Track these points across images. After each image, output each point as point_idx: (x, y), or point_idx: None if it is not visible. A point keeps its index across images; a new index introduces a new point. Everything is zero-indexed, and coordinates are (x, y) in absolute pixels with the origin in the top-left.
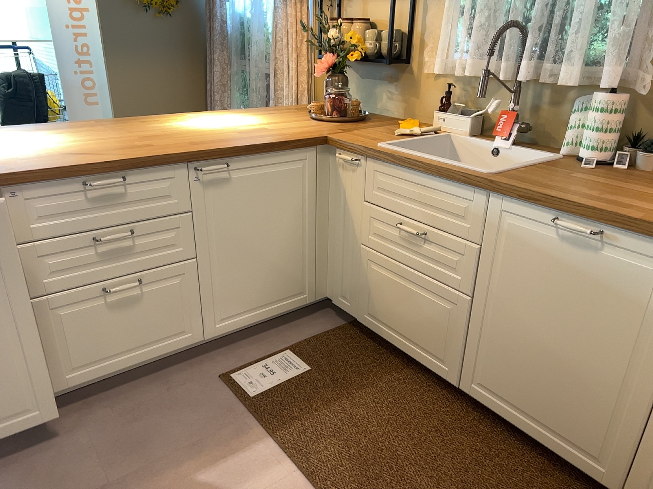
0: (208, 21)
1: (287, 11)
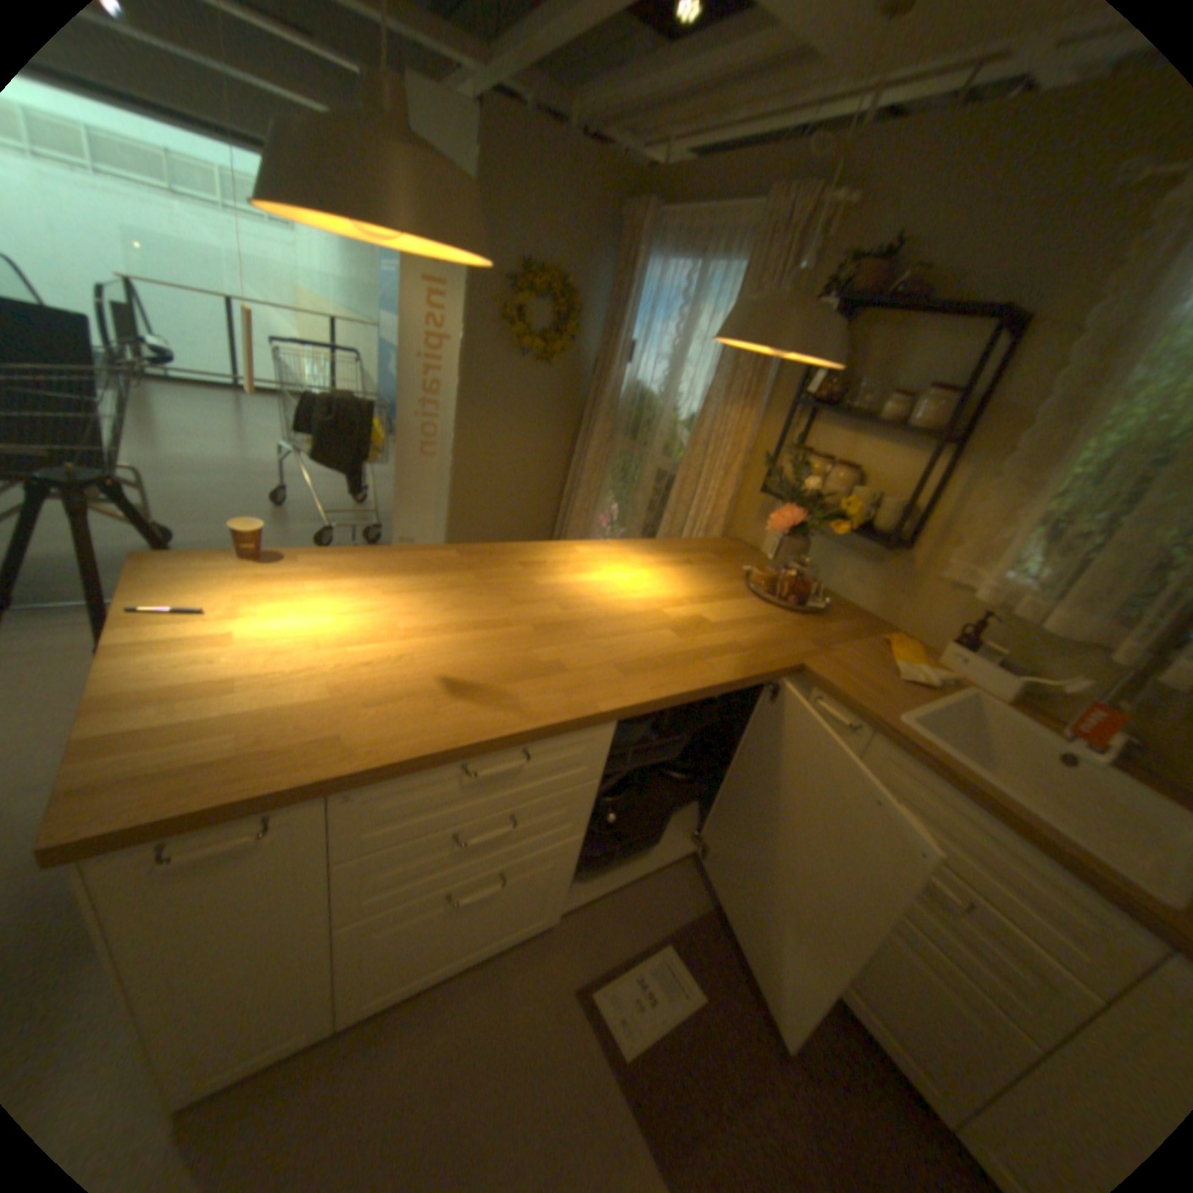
0: (594, 376)
1: (727, 409)
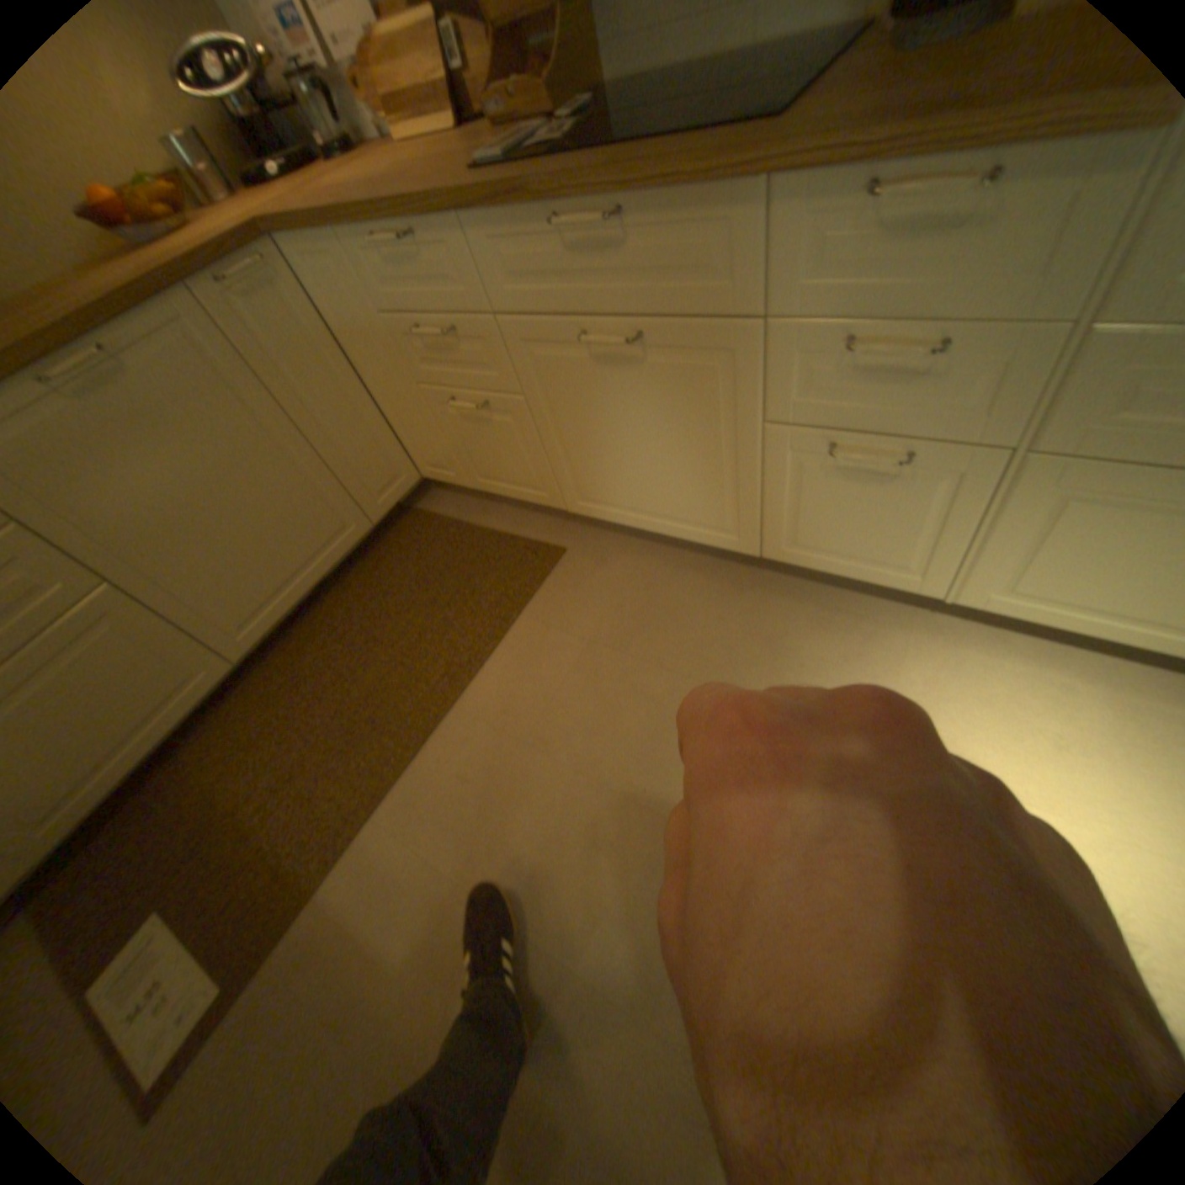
0: None
1: None
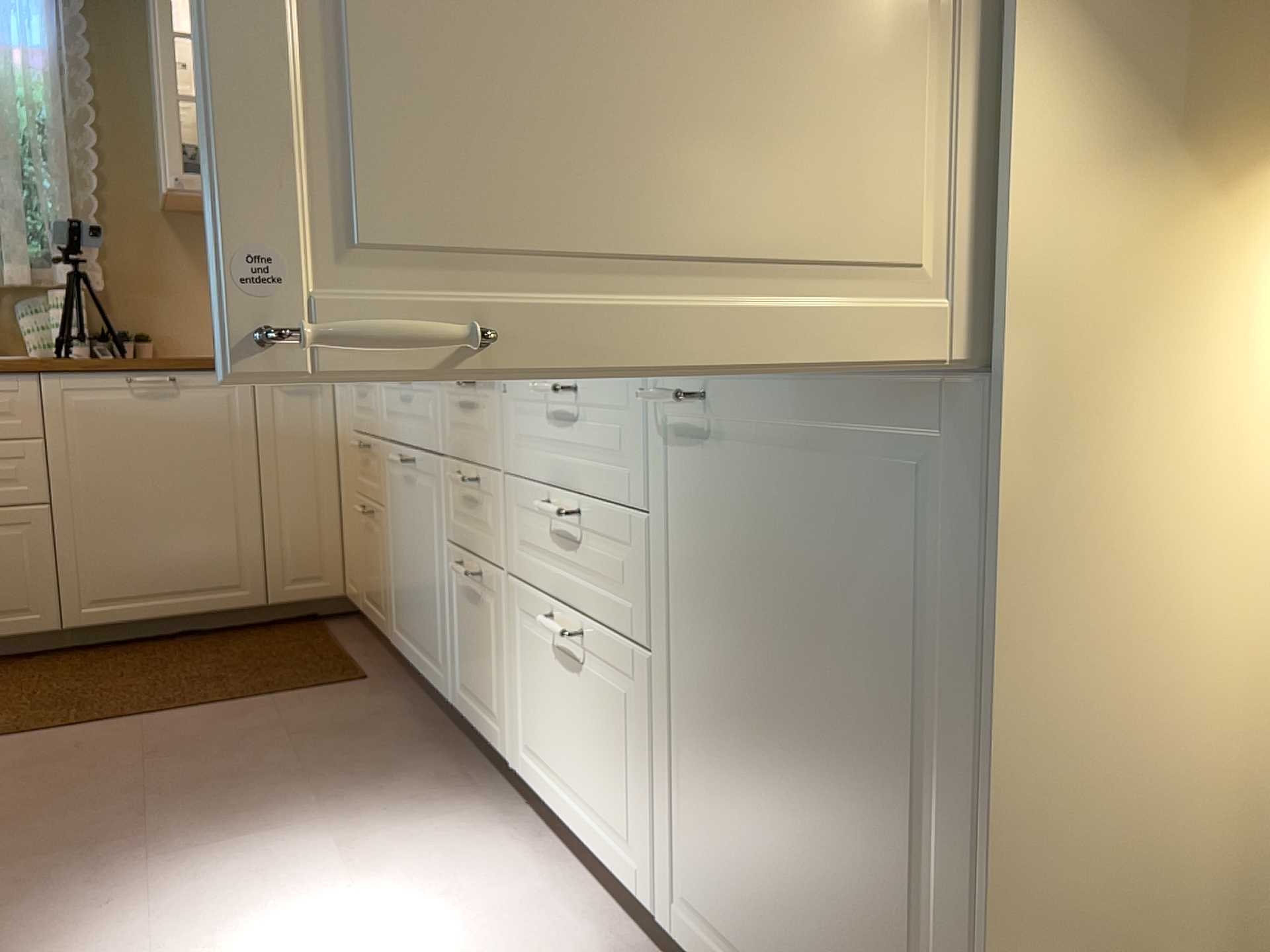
0: None
1: None
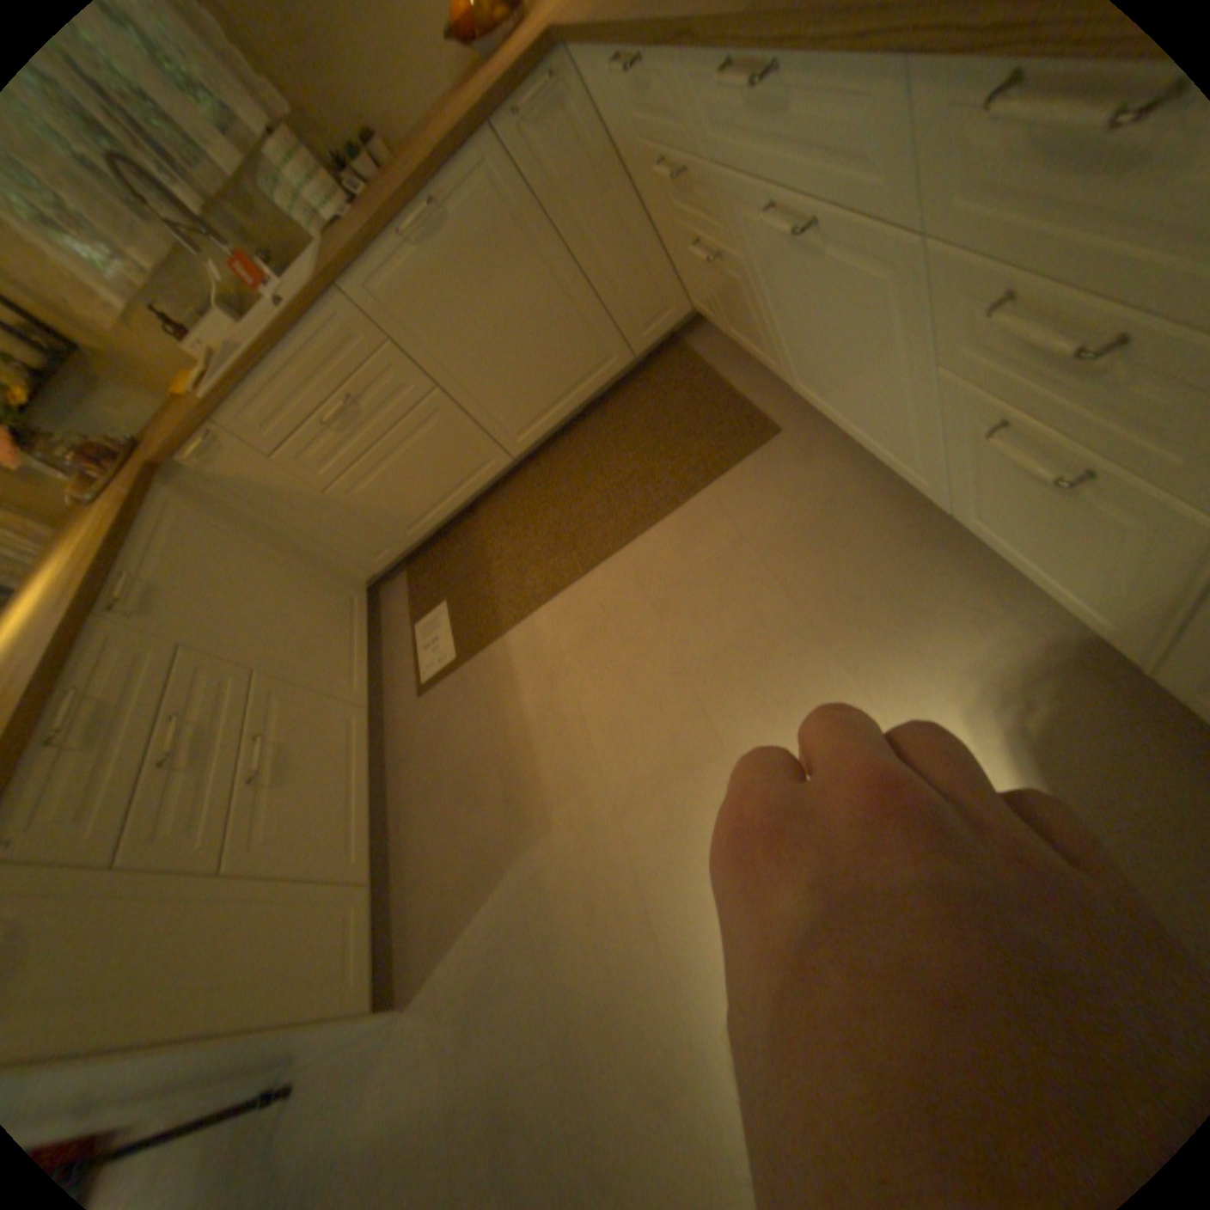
0: None
1: None
